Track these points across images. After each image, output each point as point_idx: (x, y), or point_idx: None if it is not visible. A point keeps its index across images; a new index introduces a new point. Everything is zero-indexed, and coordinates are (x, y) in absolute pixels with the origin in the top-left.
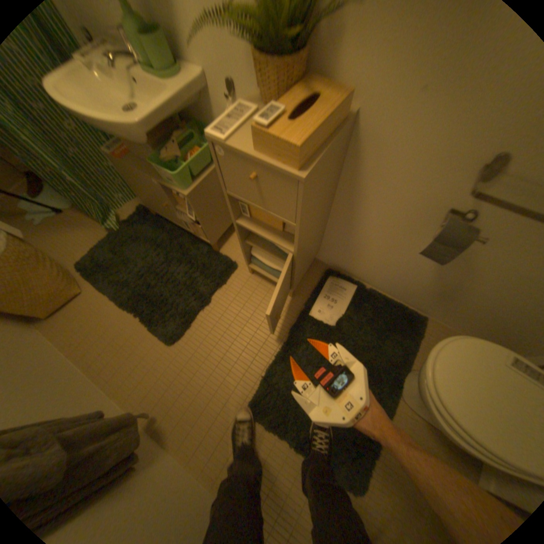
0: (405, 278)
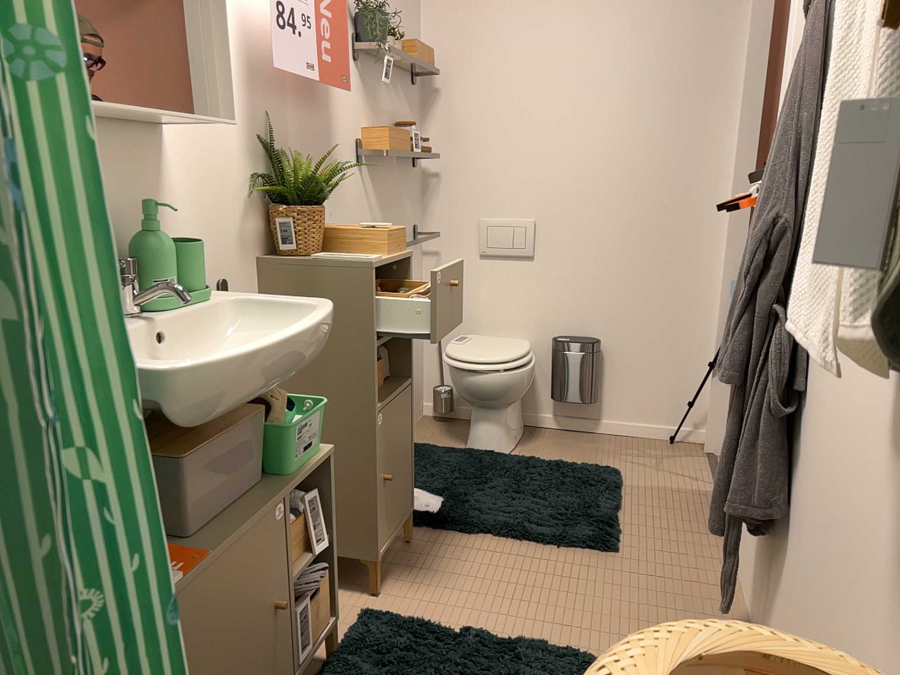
0: None
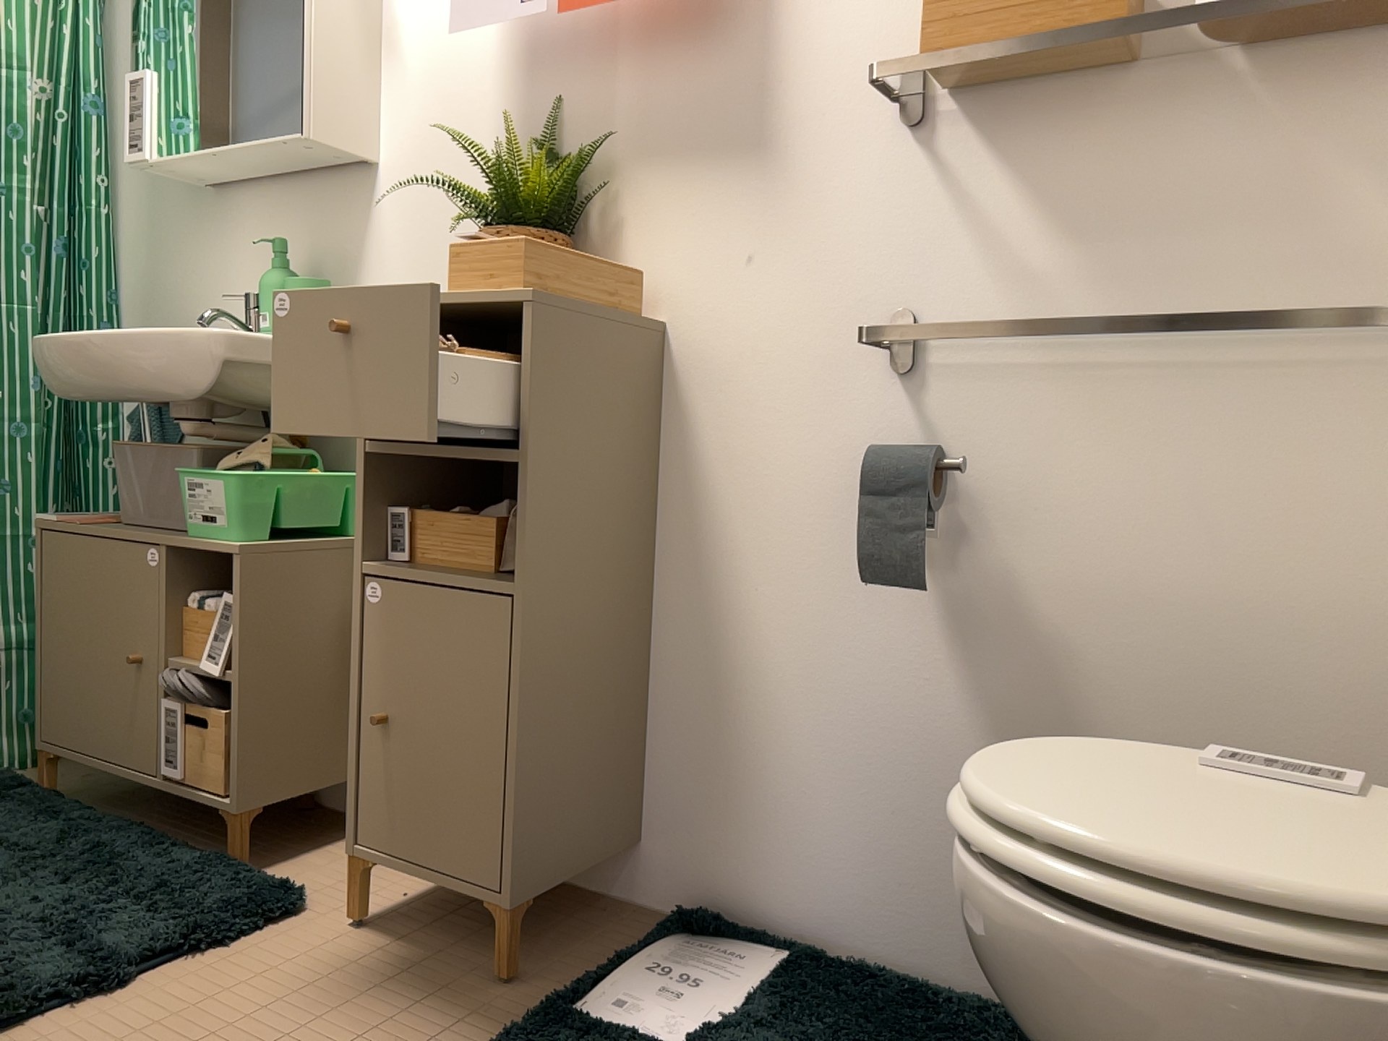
0: (924, 820)
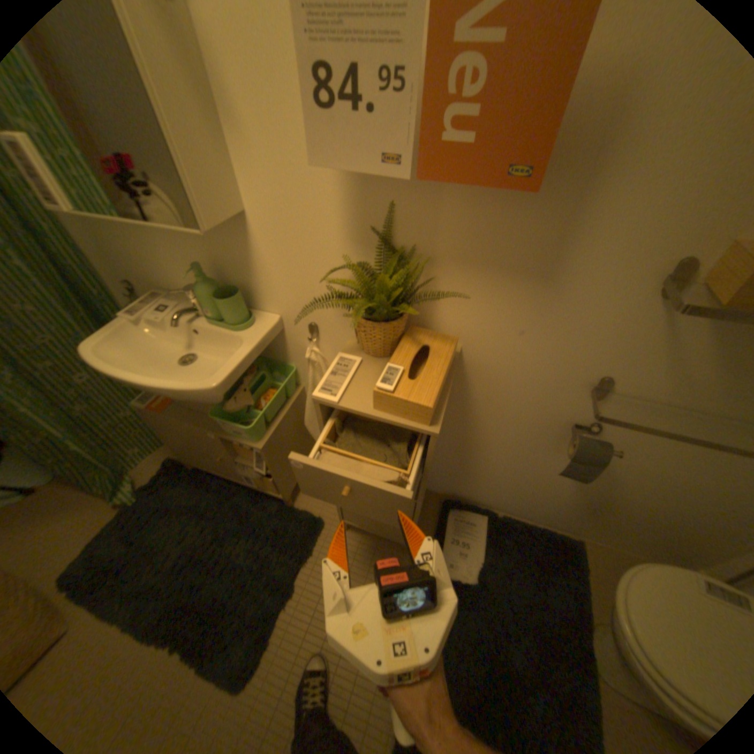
0: (542, 497)
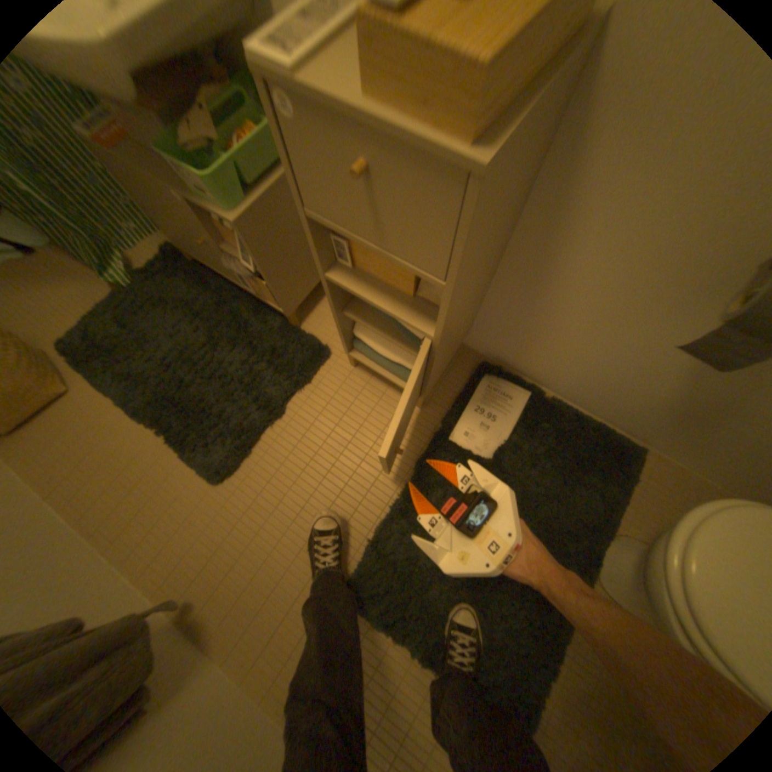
0: (622, 384)
